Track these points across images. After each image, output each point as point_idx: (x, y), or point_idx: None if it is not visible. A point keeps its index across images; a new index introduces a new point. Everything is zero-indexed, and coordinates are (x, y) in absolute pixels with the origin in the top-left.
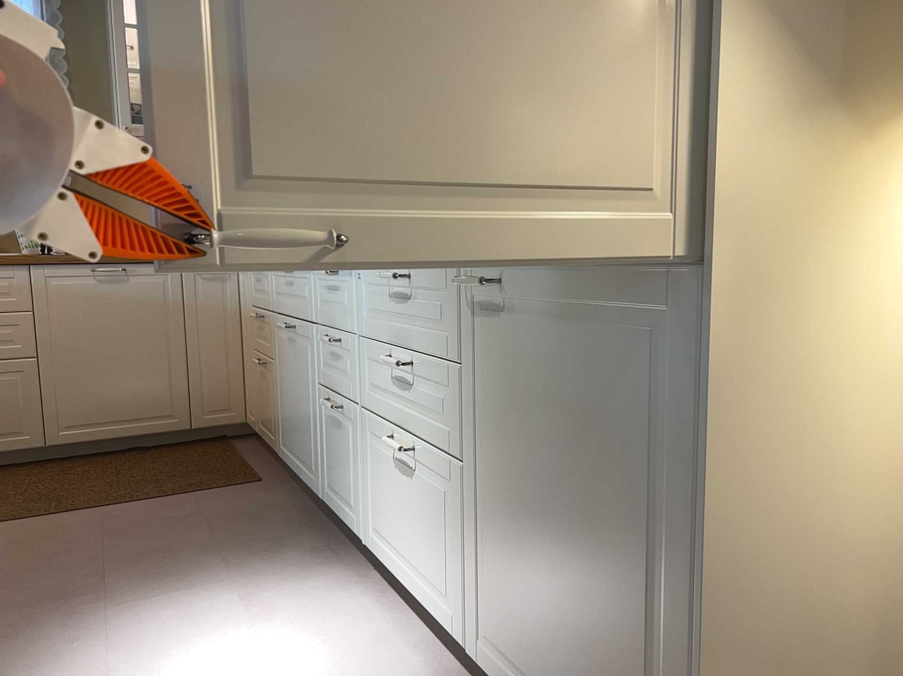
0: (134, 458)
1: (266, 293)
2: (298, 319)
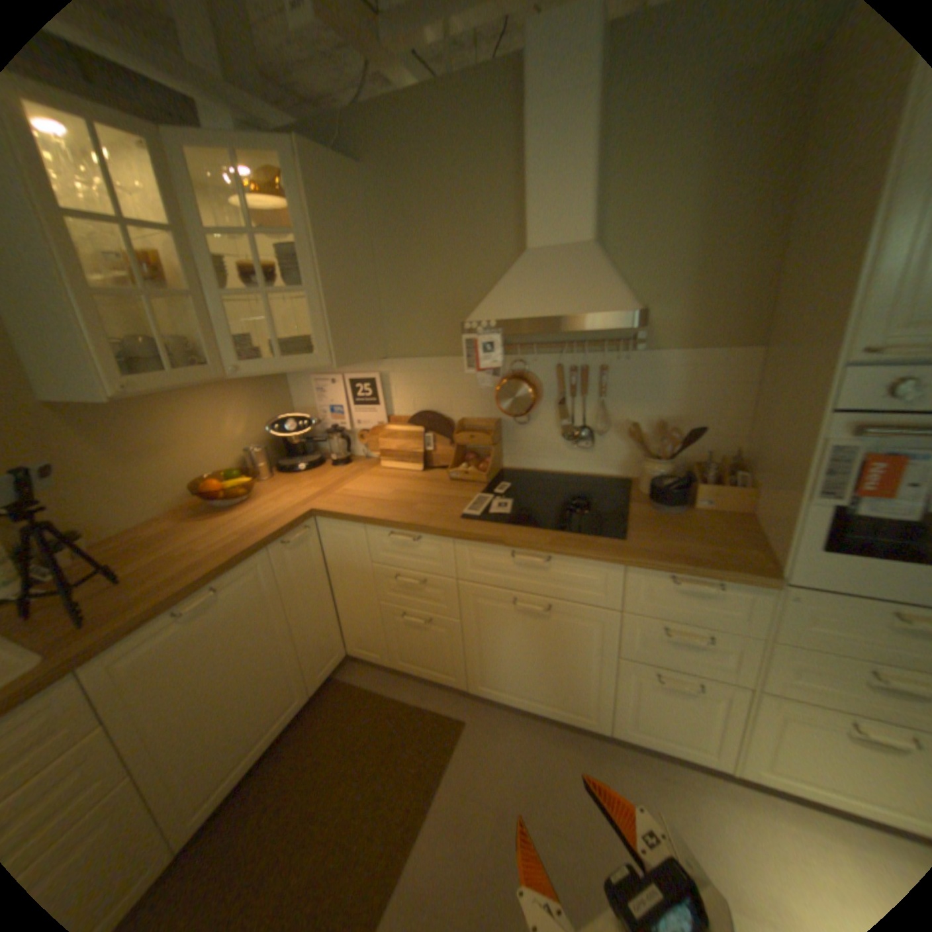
0: (279, 772)
1: (436, 561)
2: (555, 599)
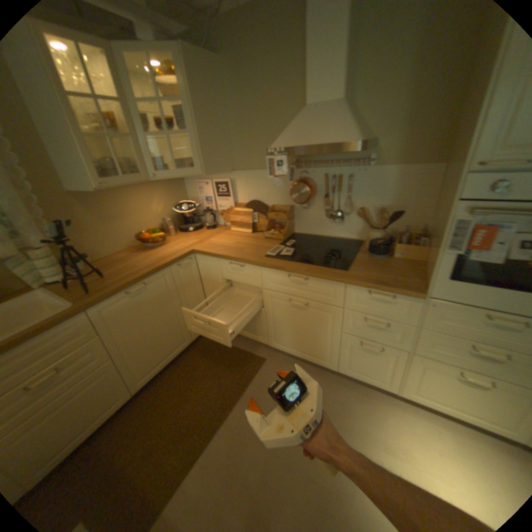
0: (178, 371)
1: (252, 278)
2: (310, 300)
